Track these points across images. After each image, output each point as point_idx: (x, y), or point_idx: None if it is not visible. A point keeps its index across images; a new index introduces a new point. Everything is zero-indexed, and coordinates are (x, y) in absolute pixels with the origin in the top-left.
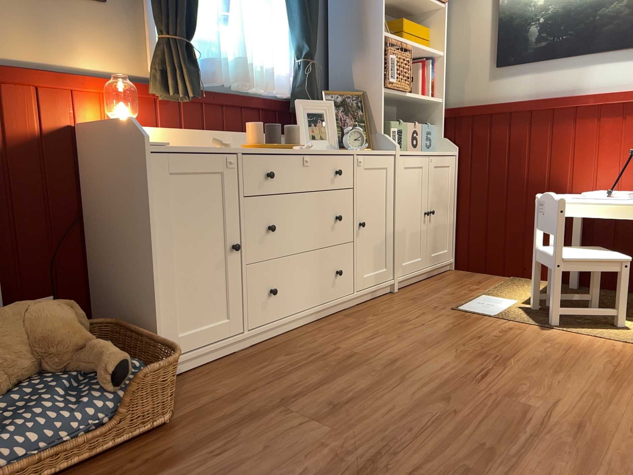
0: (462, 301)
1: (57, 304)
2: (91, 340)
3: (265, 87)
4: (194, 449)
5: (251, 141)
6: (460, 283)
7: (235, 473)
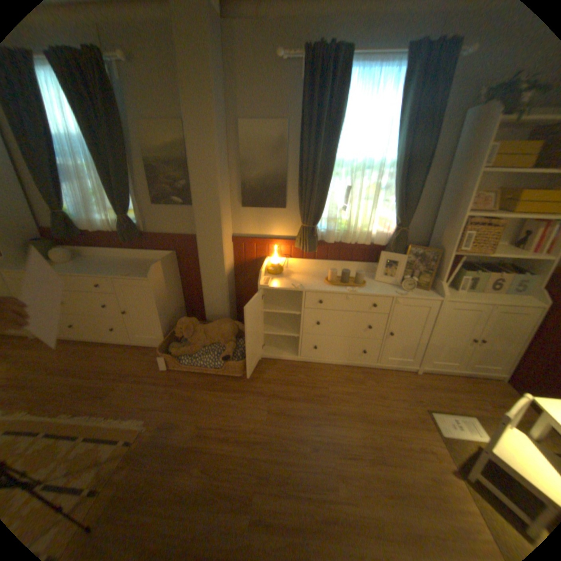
0: (449, 411)
1: (233, 324)
2: (234, 340)
3: (364, 242)
4: (235, 392)
5: (329, 278)
6: (484, 397)
7: (230, 409)
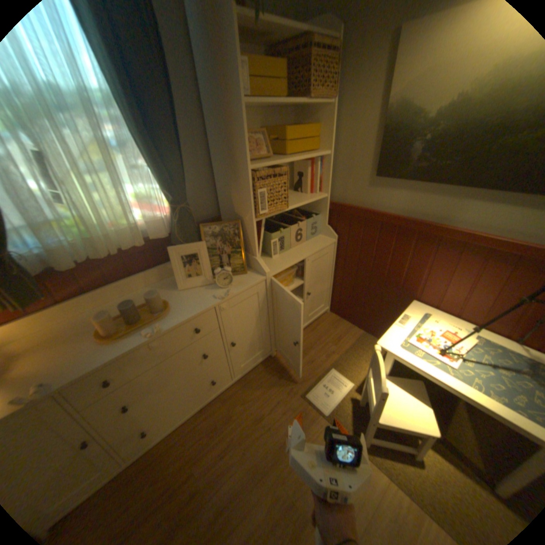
0: (313, 379)
1: None
2: None
3: (134, 243)
4: None
5: (102, 331)
6: (325, 339)
7: None
